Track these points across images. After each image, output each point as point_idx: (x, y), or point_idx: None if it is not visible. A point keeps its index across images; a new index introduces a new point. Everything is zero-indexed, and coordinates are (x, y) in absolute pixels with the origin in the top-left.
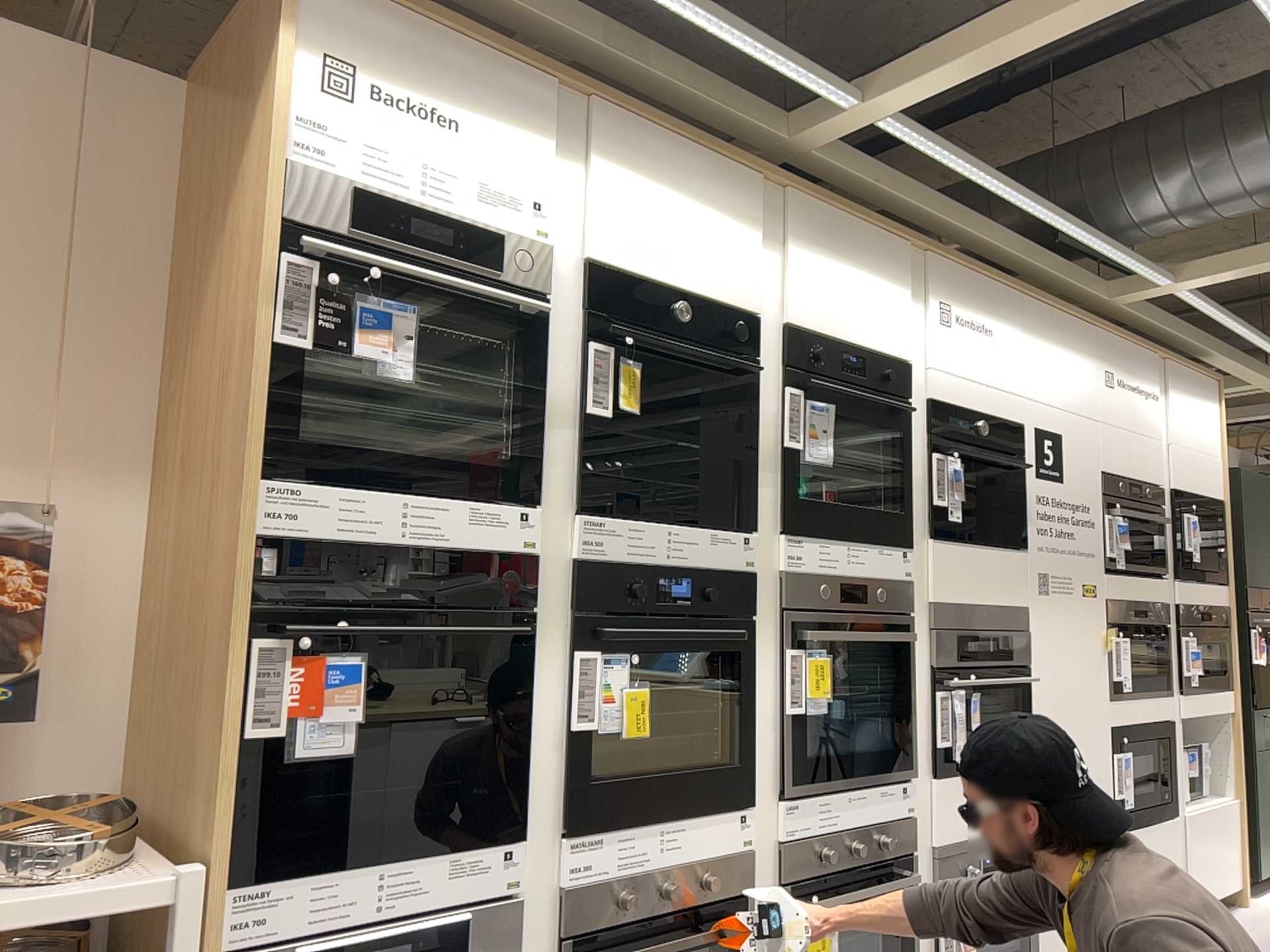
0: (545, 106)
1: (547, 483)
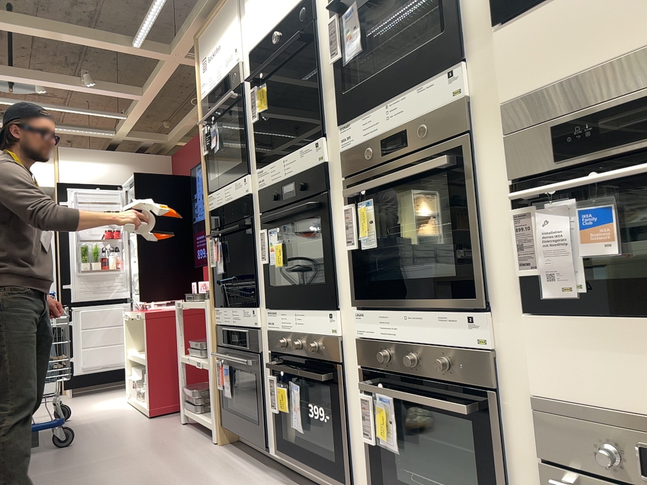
0: (231, 2)
1: (249, 162)
